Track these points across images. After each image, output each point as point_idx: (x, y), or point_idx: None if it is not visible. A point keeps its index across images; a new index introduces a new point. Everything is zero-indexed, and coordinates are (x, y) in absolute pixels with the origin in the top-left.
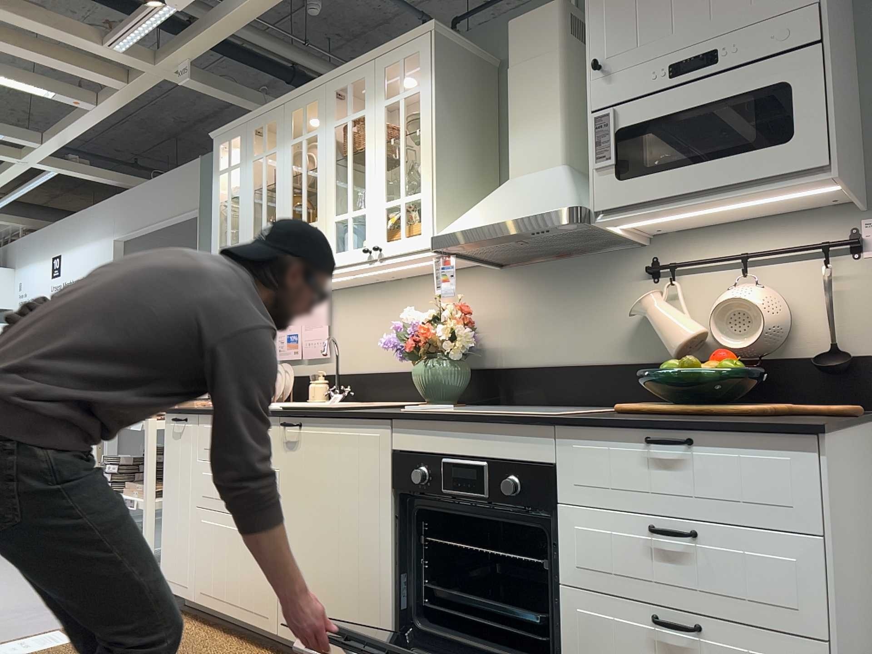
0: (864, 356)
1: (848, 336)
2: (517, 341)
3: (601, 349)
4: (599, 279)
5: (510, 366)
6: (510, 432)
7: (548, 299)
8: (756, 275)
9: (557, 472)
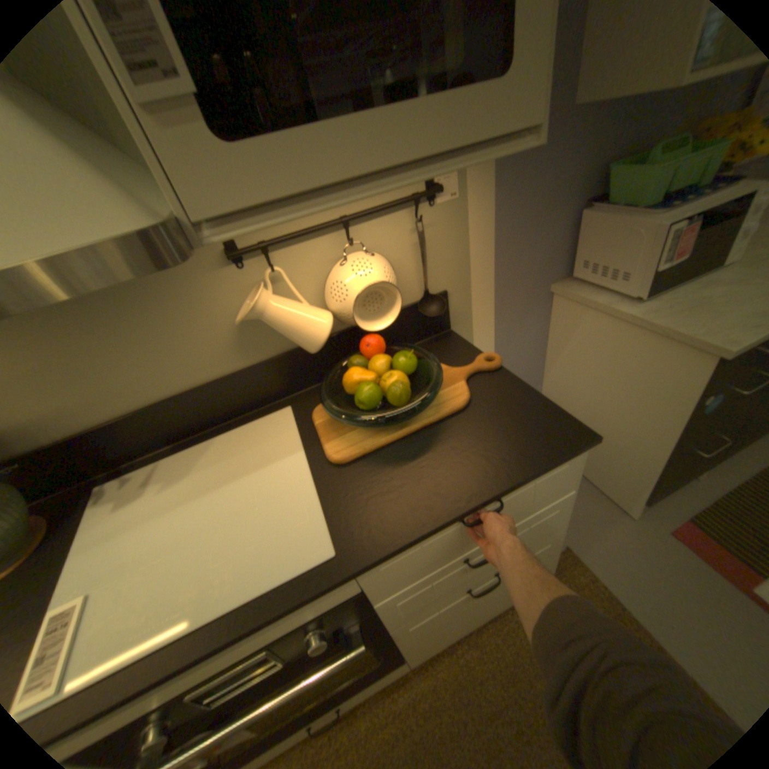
0: (444, 292)
1: (432, 279)
2: (57, 401)
3: (206, 364)
4: (151, 281)
5: (71, 433)
6: (286, 613)
7: (71, 330)
8: (363, 242)
9: (365, 593)
